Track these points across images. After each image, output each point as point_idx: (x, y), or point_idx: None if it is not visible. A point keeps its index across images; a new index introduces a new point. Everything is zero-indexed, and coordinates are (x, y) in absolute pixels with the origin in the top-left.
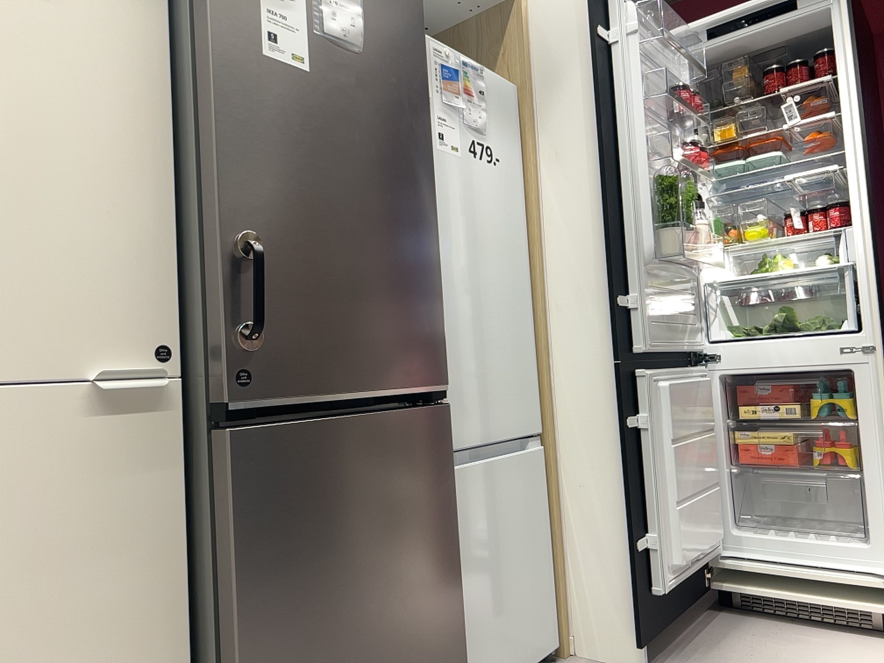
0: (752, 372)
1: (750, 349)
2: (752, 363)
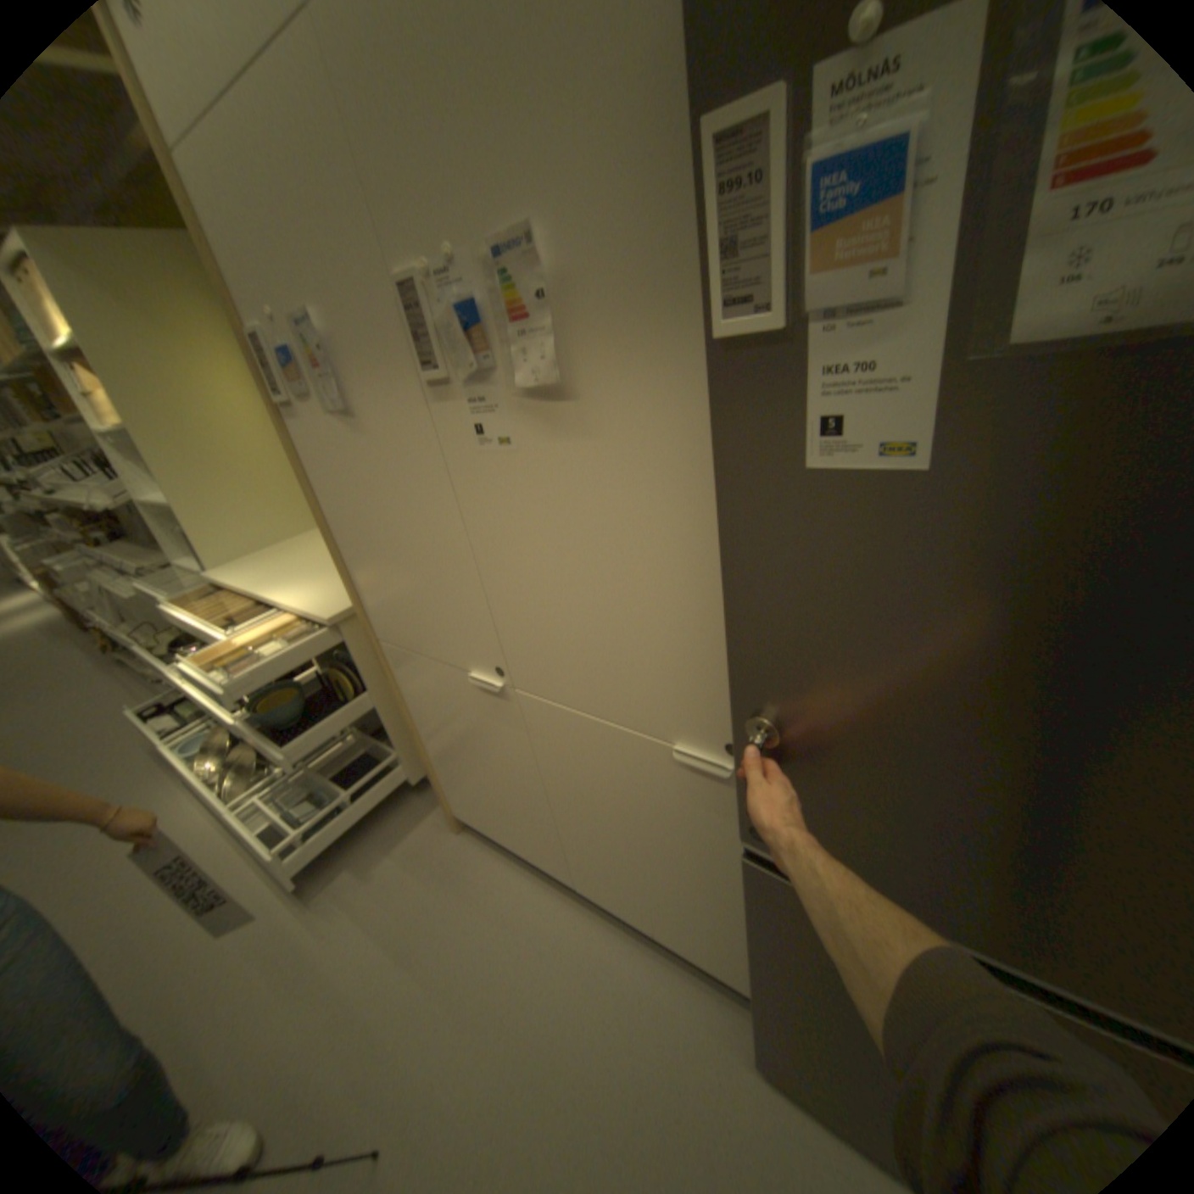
0: None
1: None
2: None
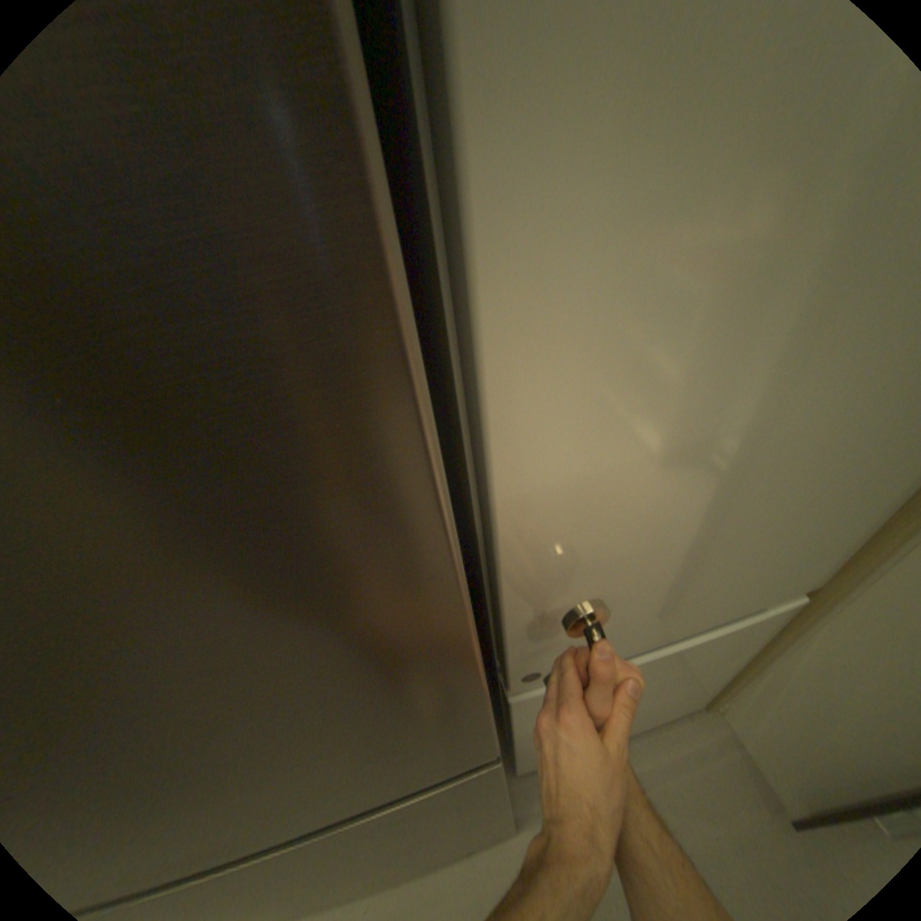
0: None
1: None
2: None
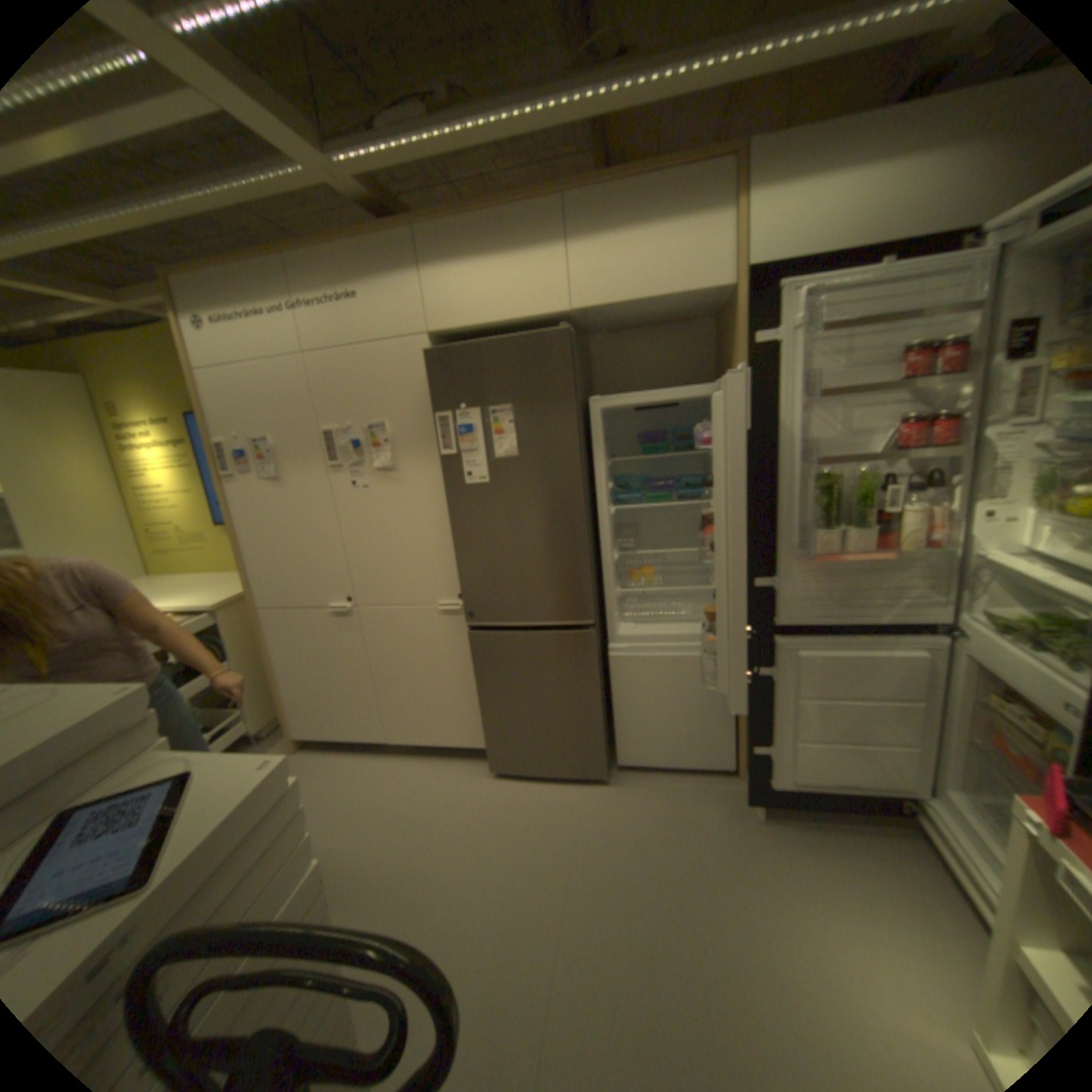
0: (990, 670)
1: (992, 647)
2: (990, 662)
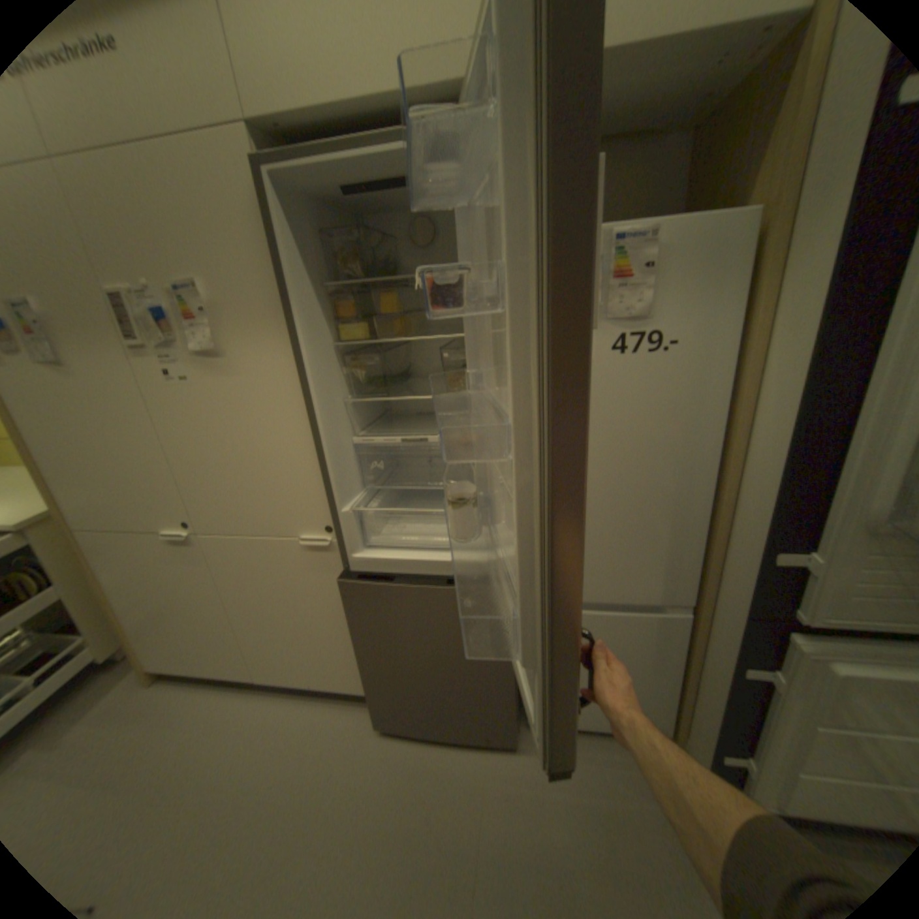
0: None
1: None
2: None
